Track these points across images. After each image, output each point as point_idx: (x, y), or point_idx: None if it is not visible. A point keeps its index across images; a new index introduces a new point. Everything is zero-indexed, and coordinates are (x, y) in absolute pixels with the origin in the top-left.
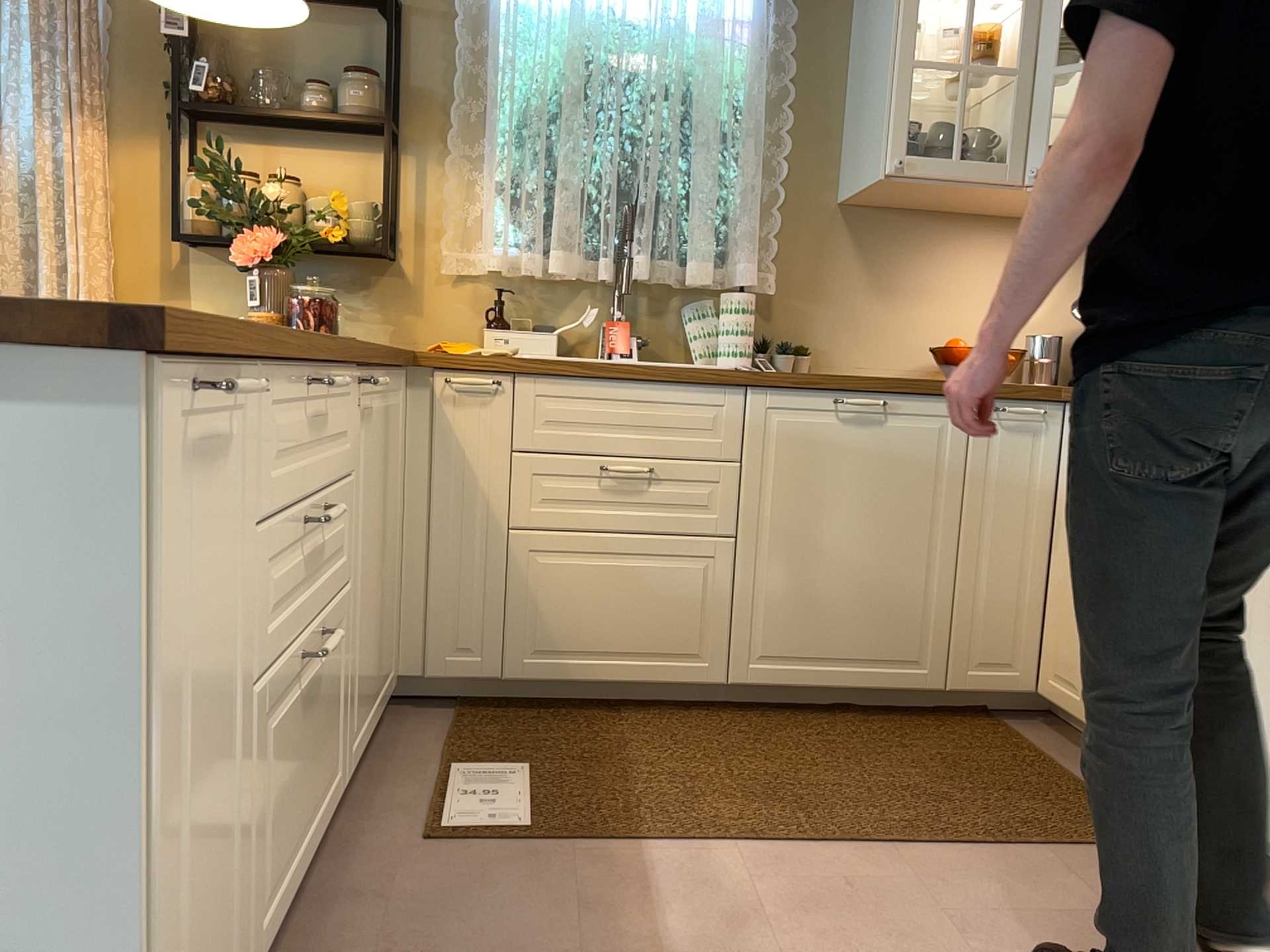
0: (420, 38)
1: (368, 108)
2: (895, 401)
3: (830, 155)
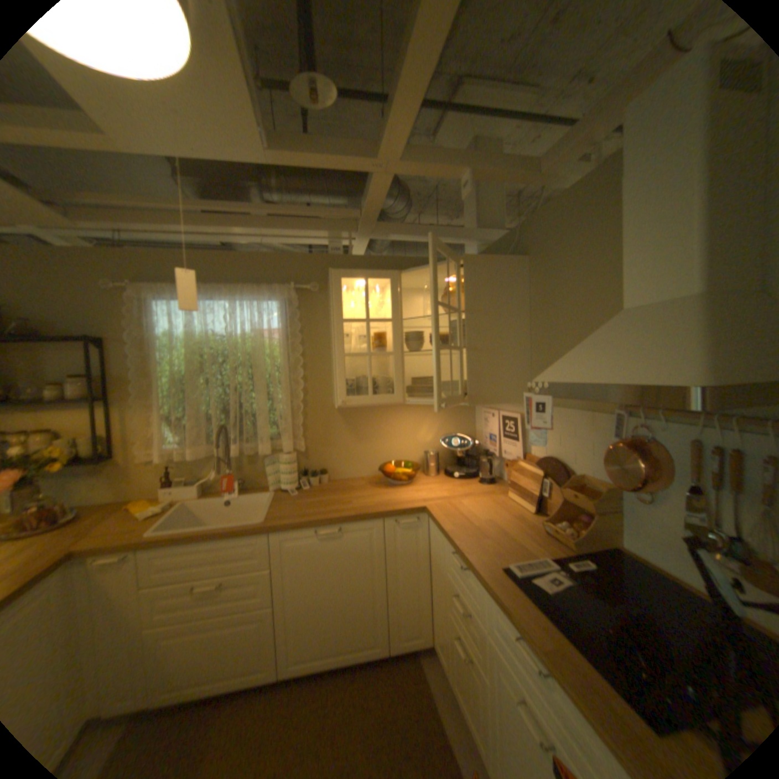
0: (112, 352)
1: (77, 395)
2: (344, 527)
3: (326, 383)
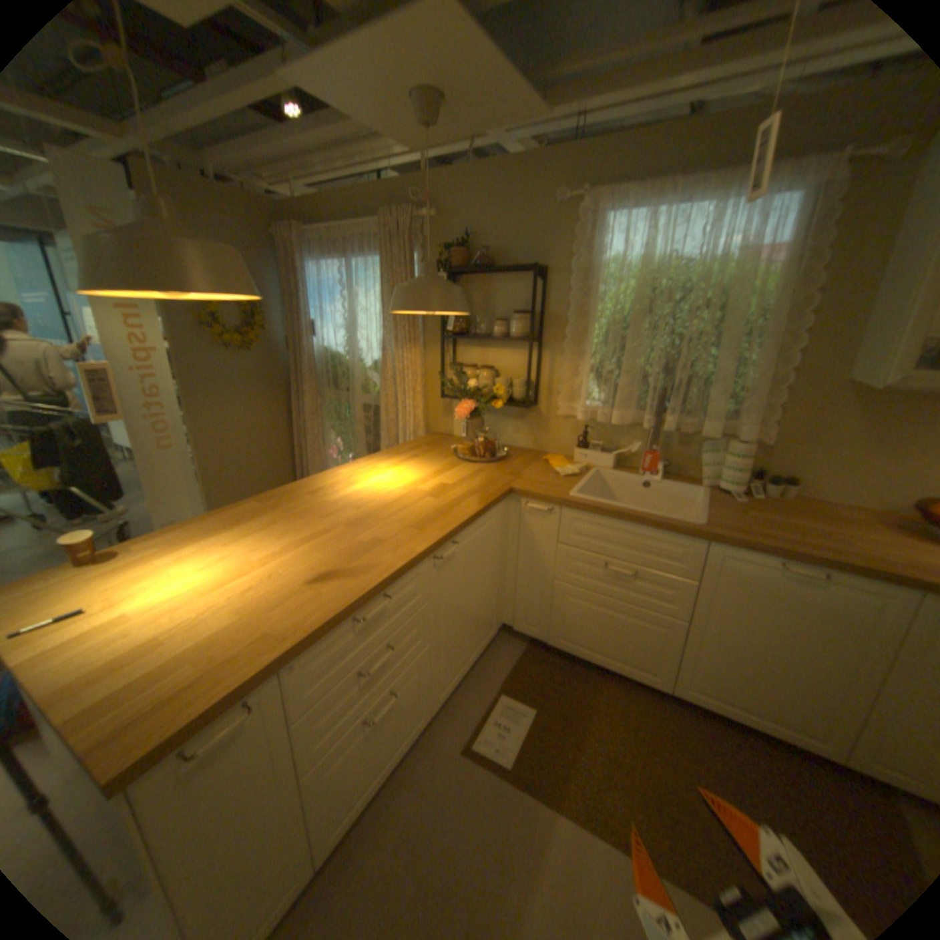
0: (554, 284)
1: (520, 332)
2: (839, 576)
3: (849, 341)
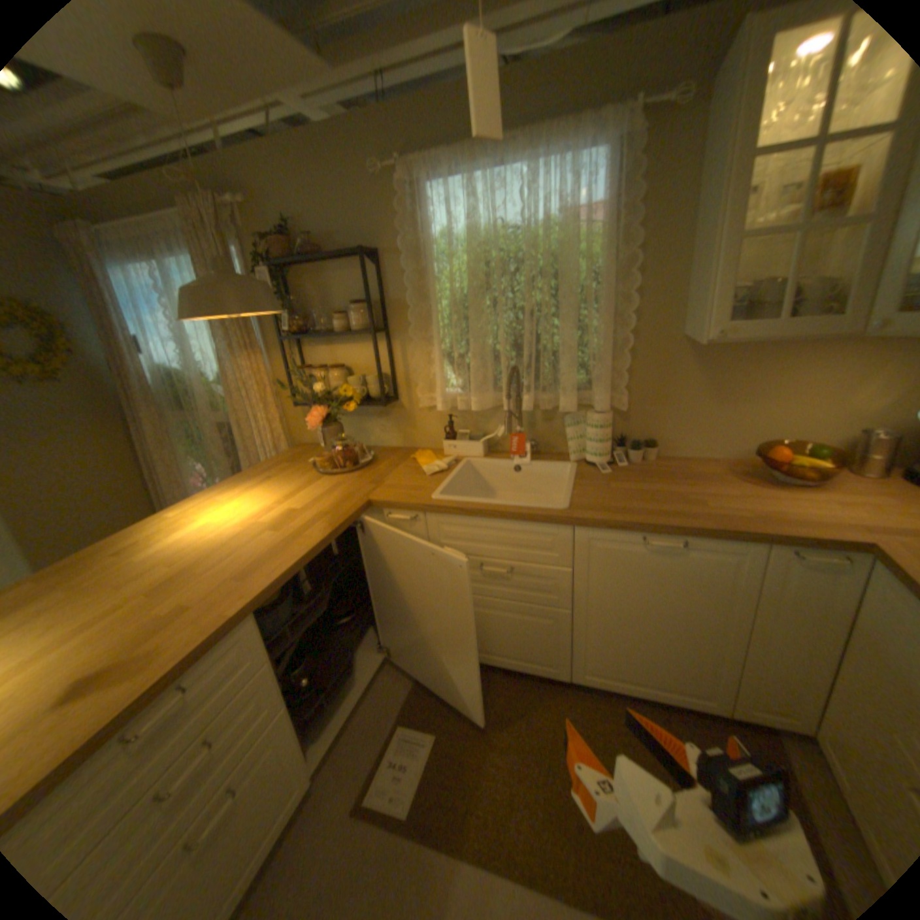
0: (387, 267)
1: (360, 324)
2: (695, 541)
3: (677, 297)
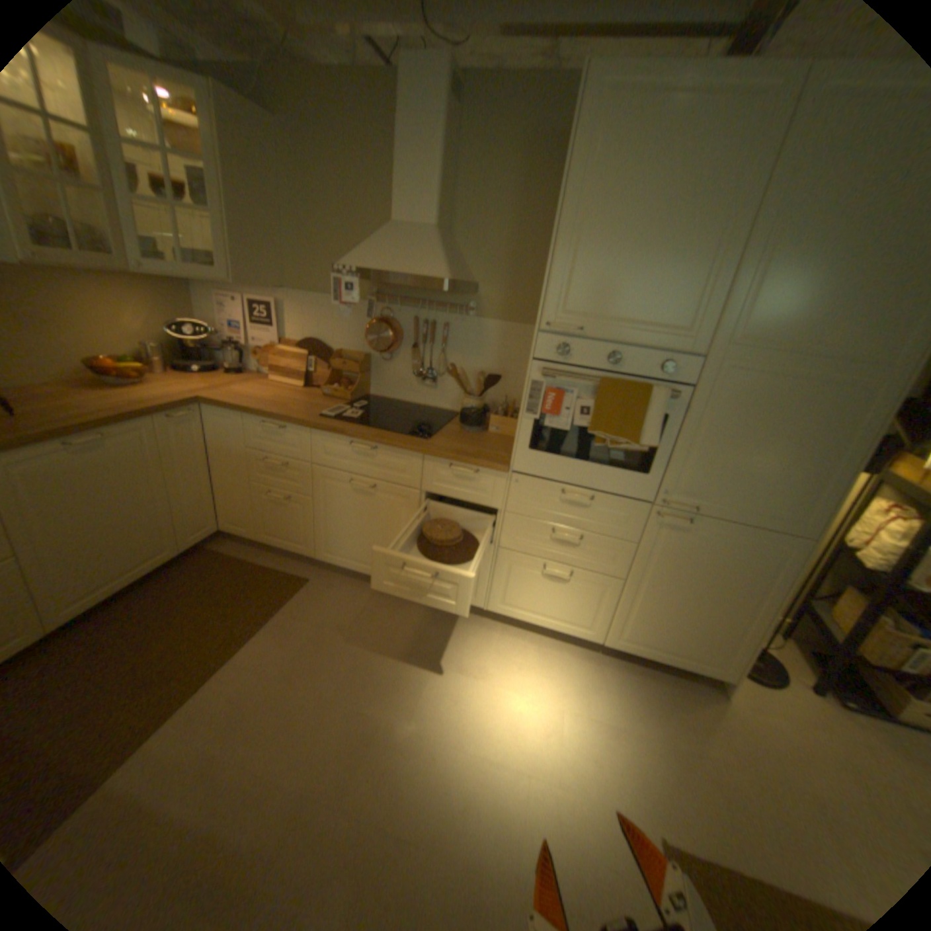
0: None
1: None
2: (105, 433)
3: None
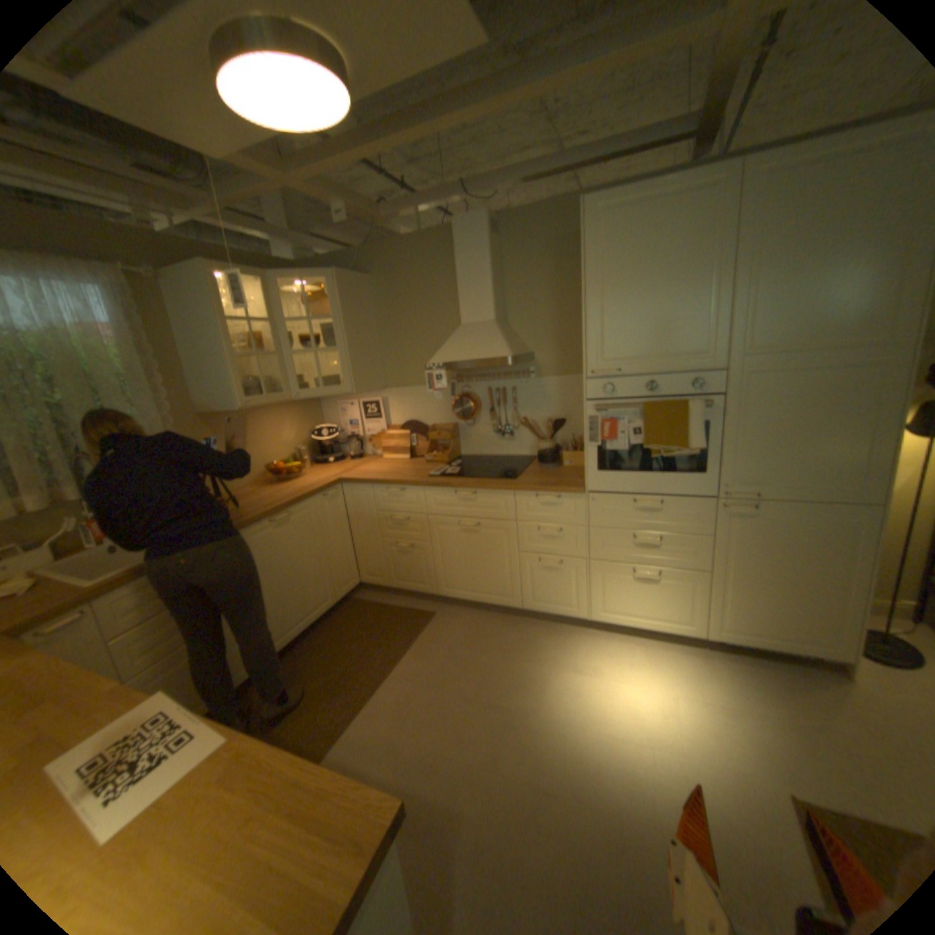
0: None
1: None
2: (289, 512)
3: (181, 393)
